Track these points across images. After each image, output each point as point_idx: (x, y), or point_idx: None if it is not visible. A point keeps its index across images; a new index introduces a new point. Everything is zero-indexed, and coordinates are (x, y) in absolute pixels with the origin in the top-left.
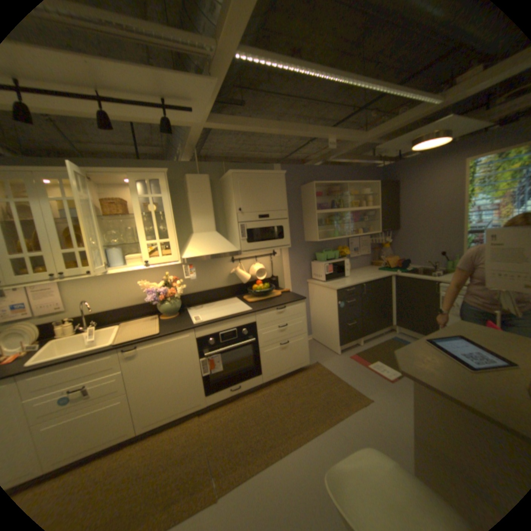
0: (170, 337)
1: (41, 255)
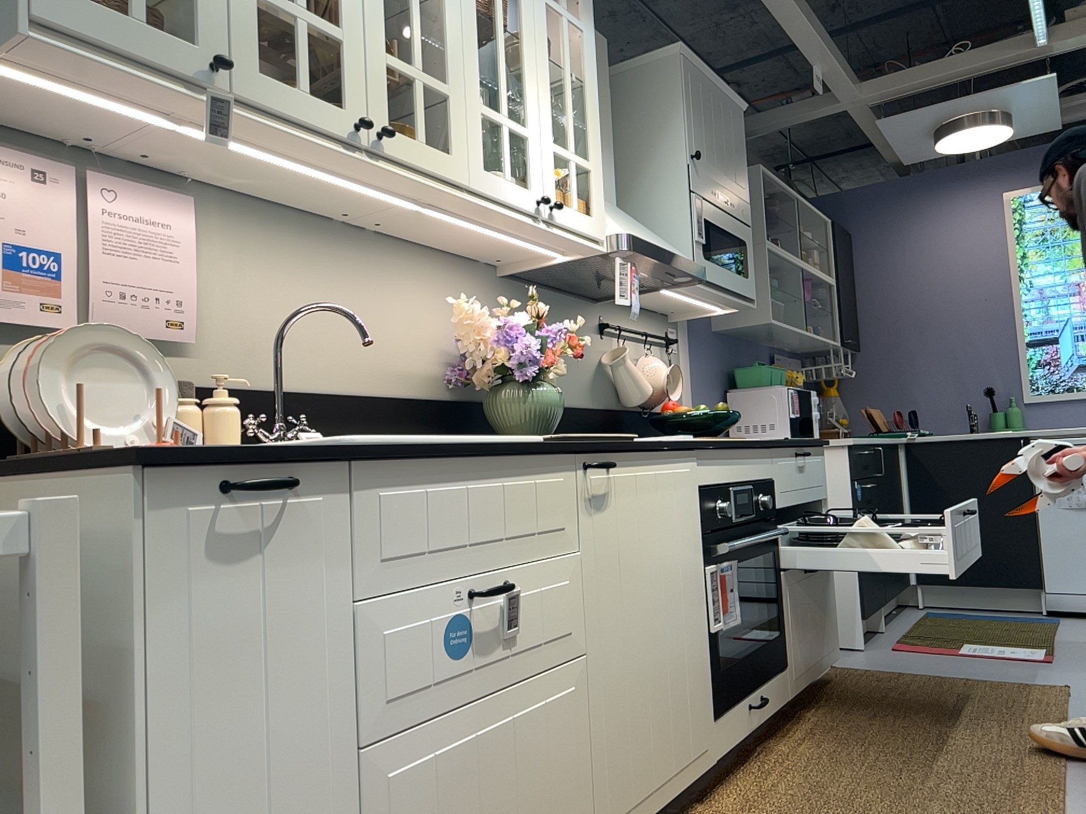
0: (662, 460)
1: (334, 36)
